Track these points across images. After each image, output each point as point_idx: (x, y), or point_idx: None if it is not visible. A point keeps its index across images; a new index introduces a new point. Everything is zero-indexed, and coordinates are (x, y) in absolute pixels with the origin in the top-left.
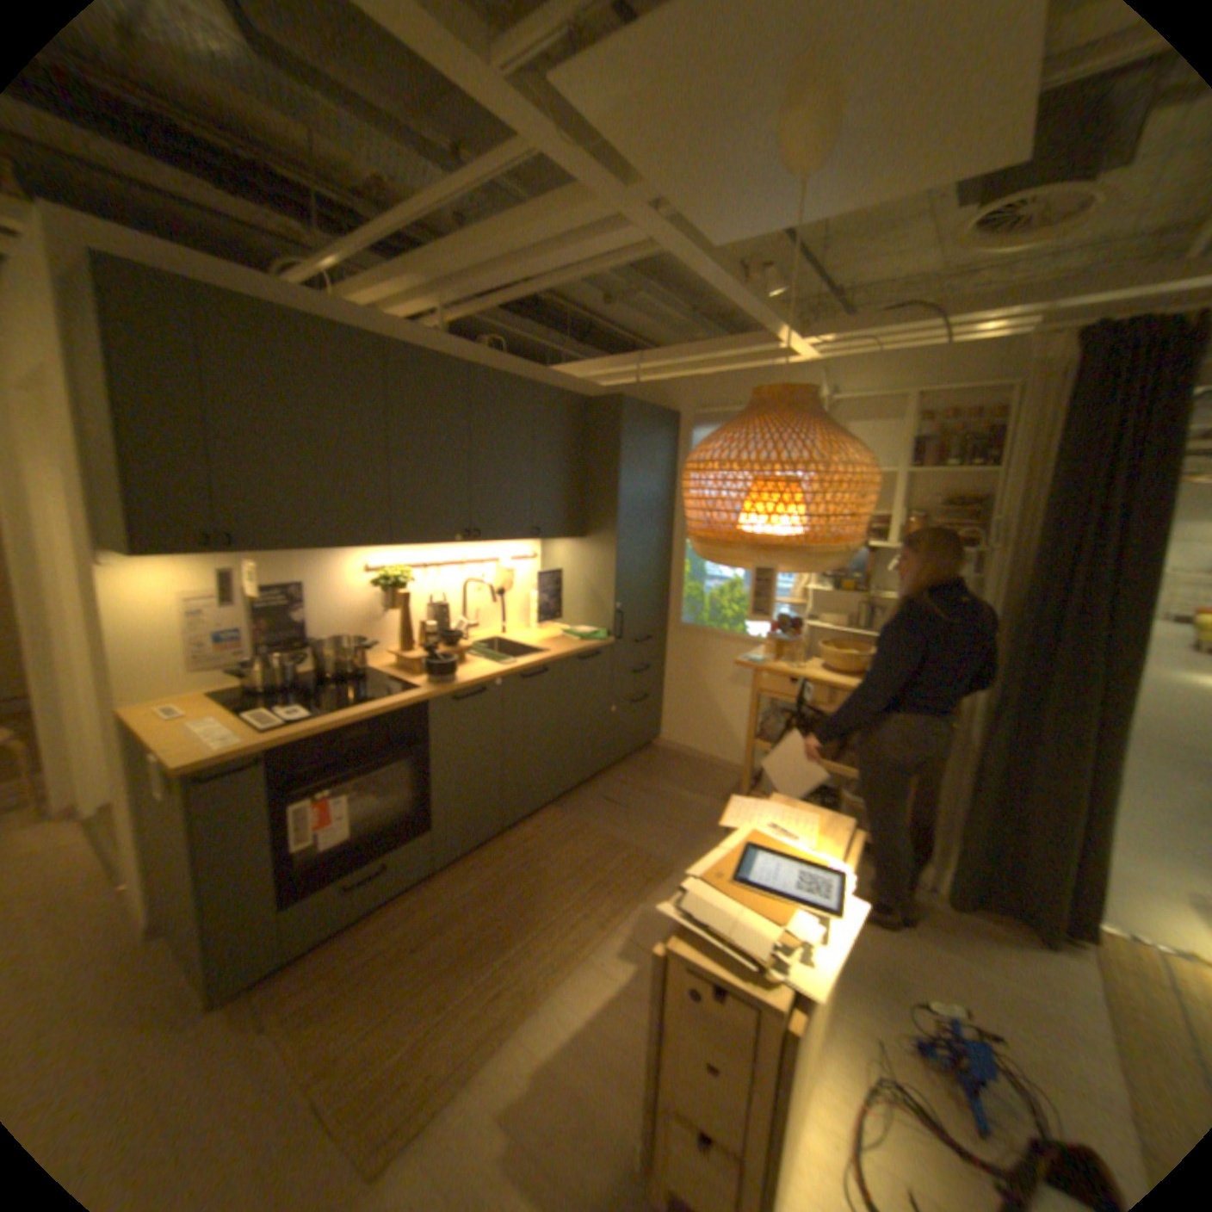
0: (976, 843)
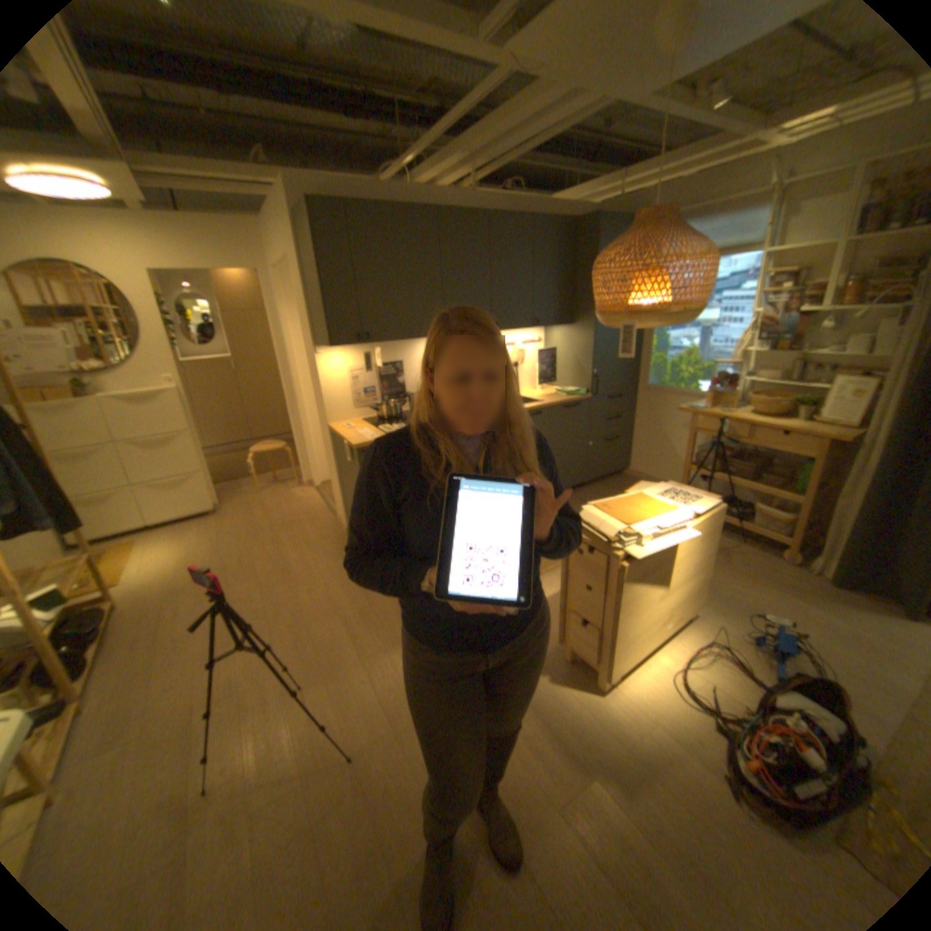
0: (857, 539)
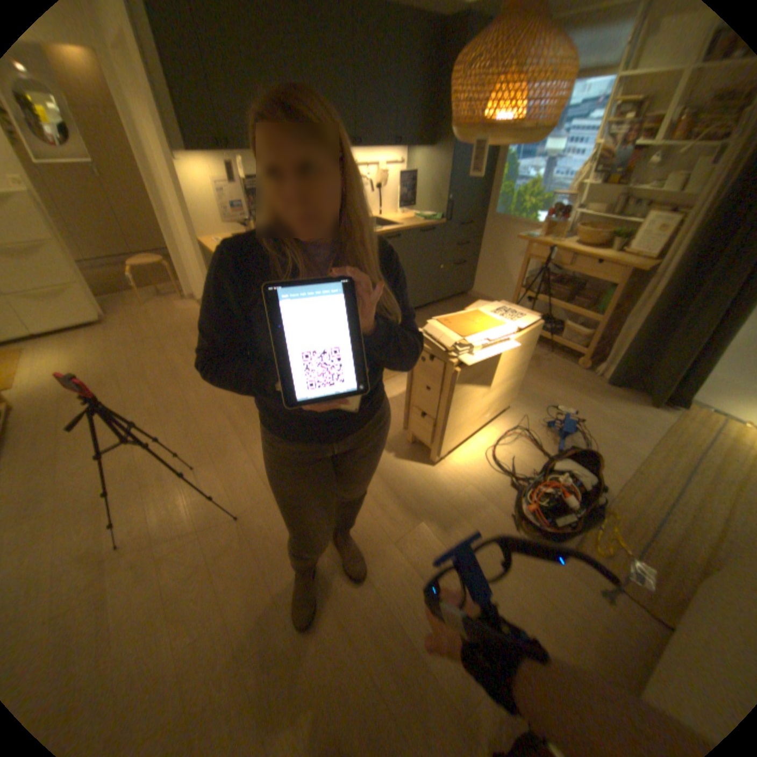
0: (633, 350)
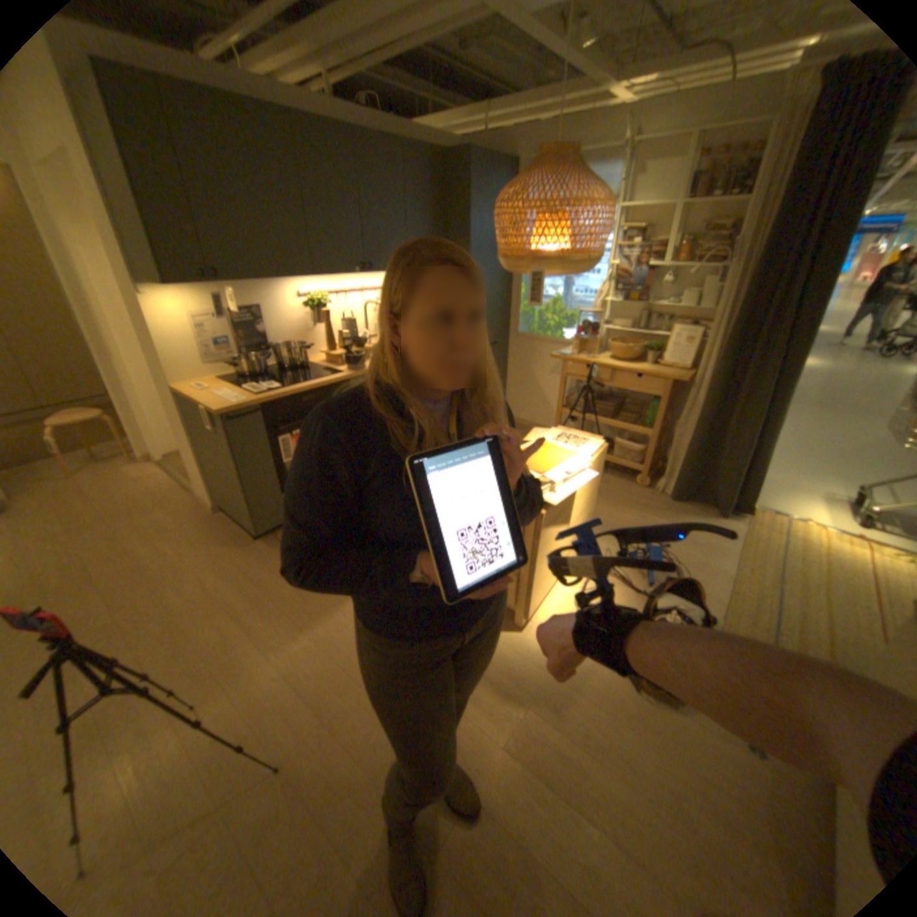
0: (690, 461)
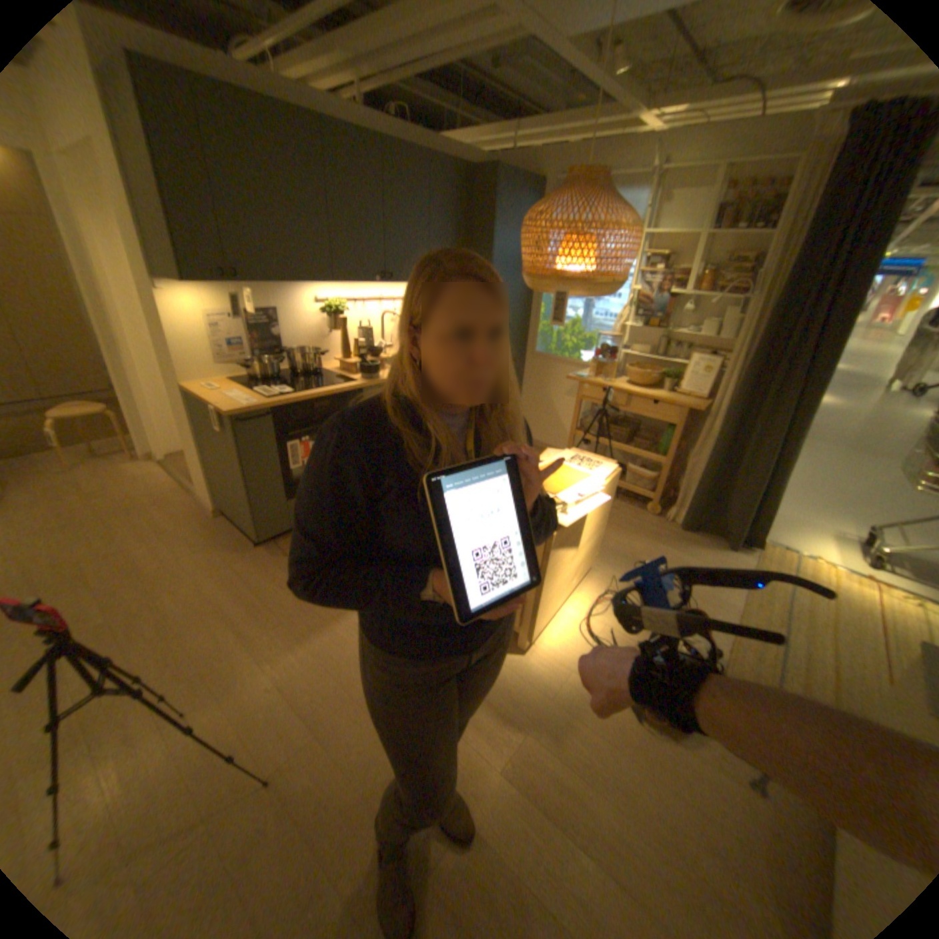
0: (702, 491)
